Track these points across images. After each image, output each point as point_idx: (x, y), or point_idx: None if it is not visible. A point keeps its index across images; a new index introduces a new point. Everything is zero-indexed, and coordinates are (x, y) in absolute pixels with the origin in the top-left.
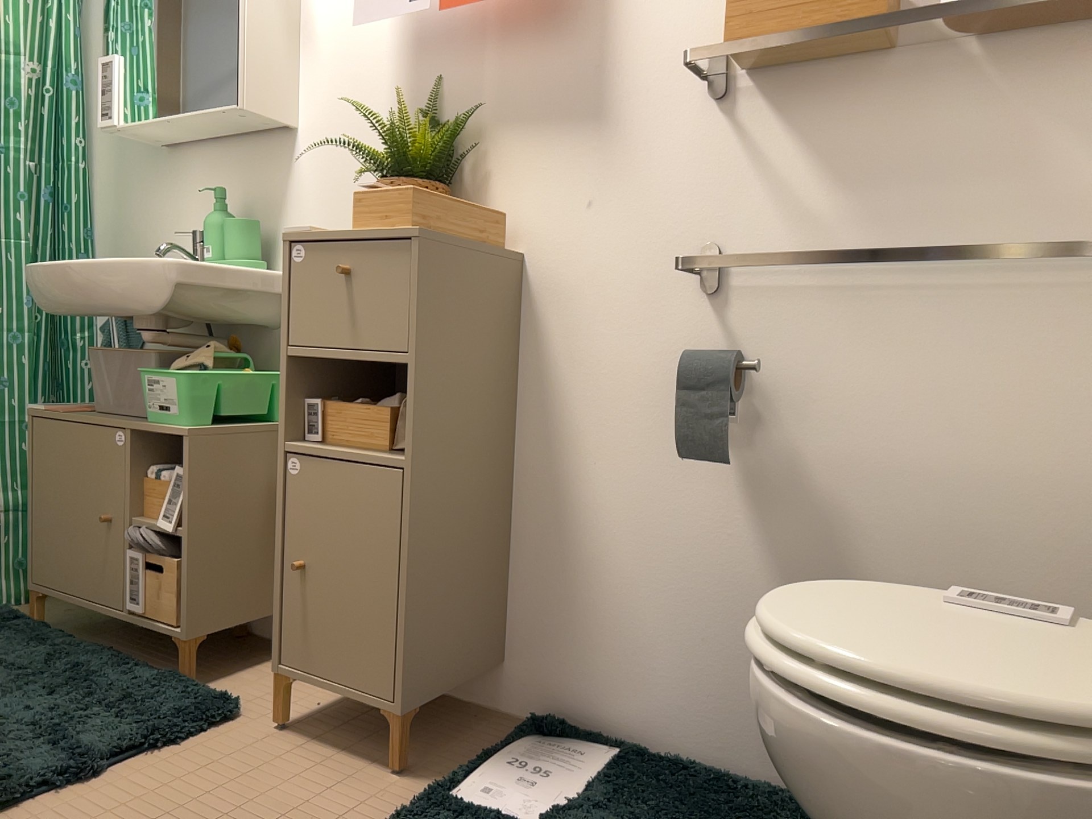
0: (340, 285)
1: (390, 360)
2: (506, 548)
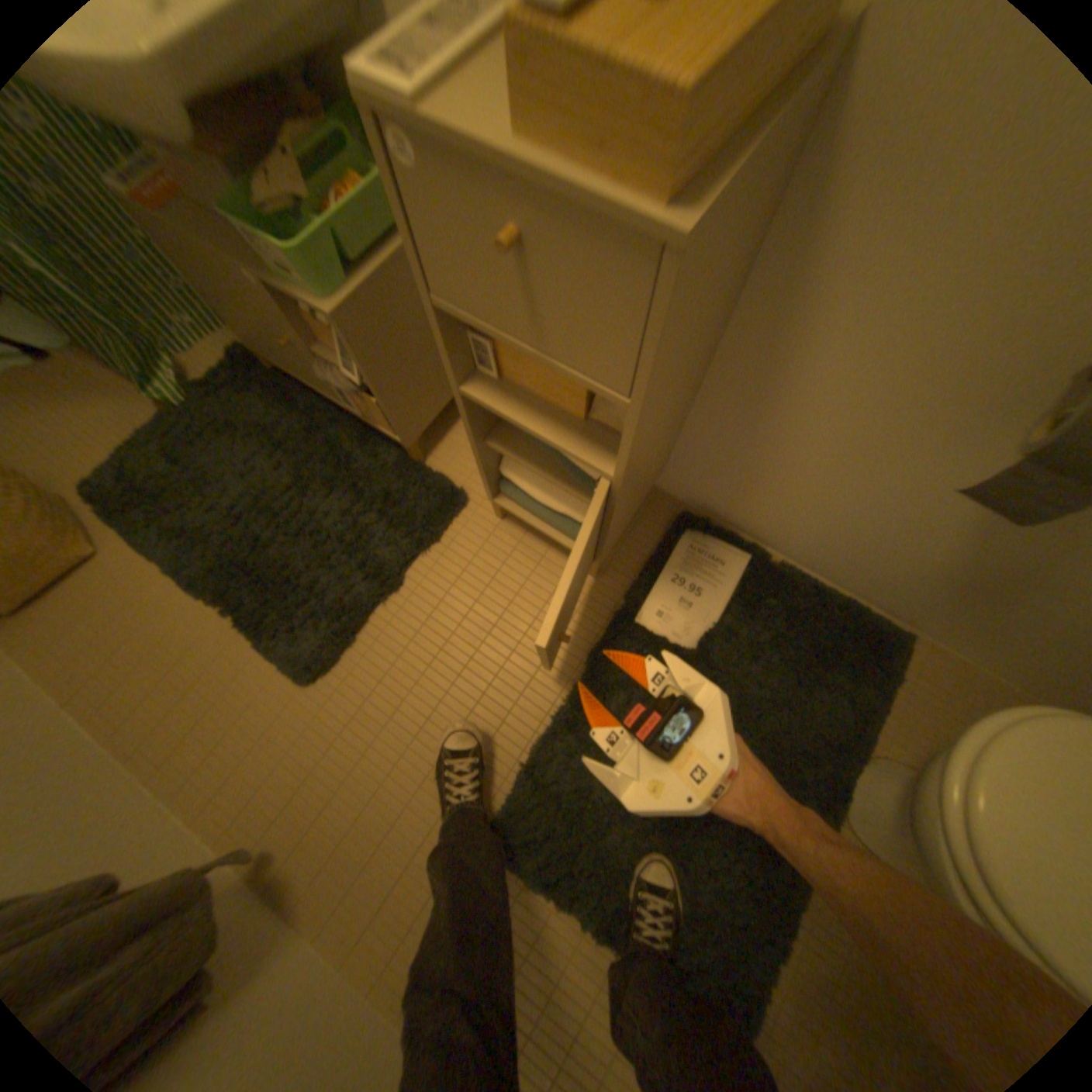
0: (508, 251)
1: (605, 390)
2: (688, 415)
